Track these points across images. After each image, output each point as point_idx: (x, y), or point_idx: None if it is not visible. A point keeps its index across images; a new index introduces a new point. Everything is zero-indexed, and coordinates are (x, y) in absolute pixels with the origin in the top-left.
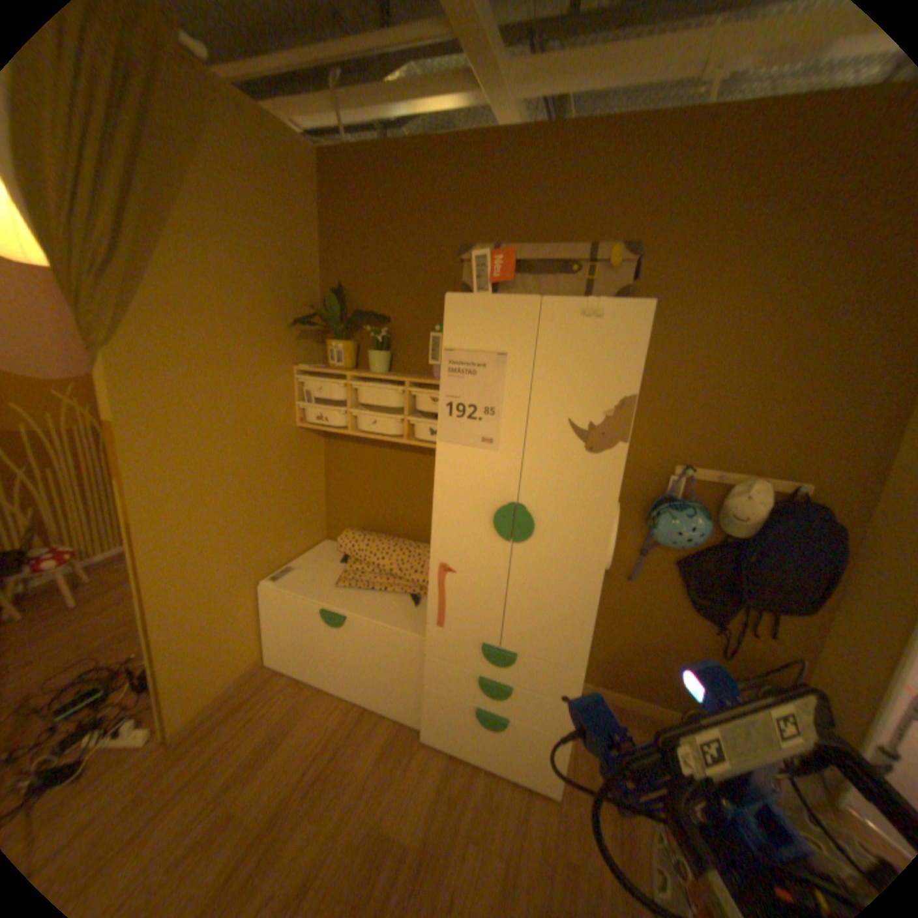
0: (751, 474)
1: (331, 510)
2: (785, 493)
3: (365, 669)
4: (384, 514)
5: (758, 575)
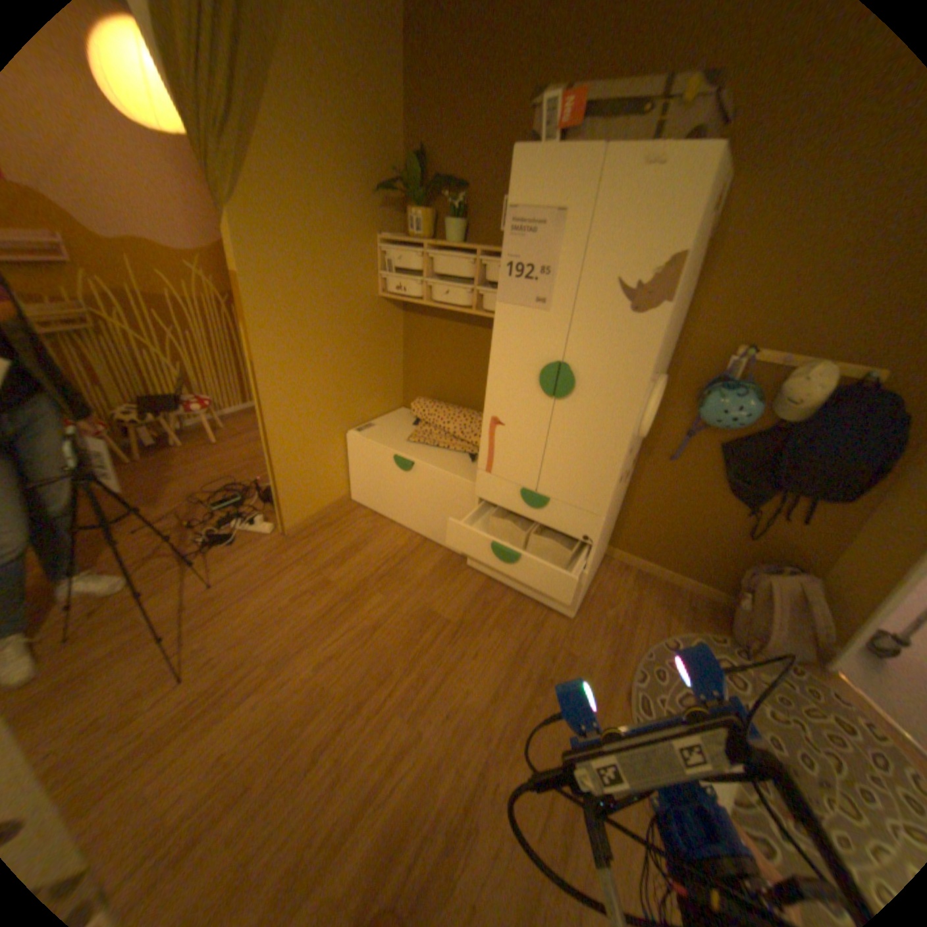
0: (819, 357)
1: (407, 381)
2: (853, 379)
3: (427, 506)
4: (452, 387)
5: (799, 460)
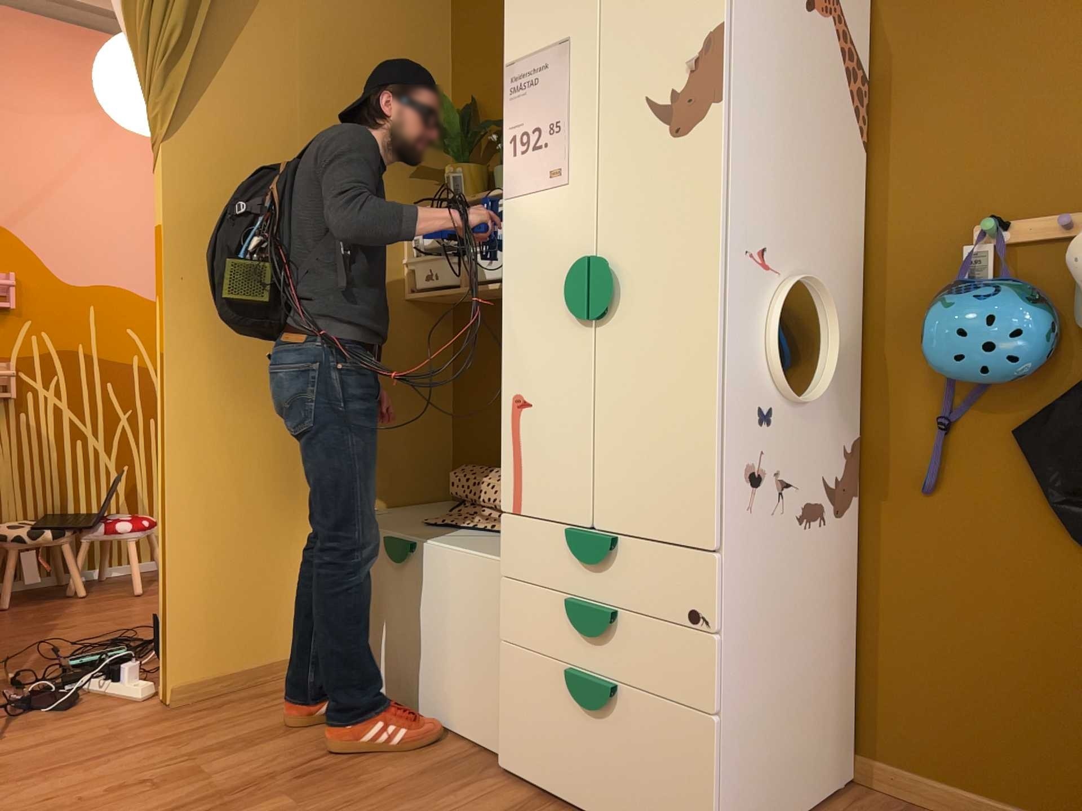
0: None
1: (455, 447)
2: None
3: (434, 640)
4: None
5: None
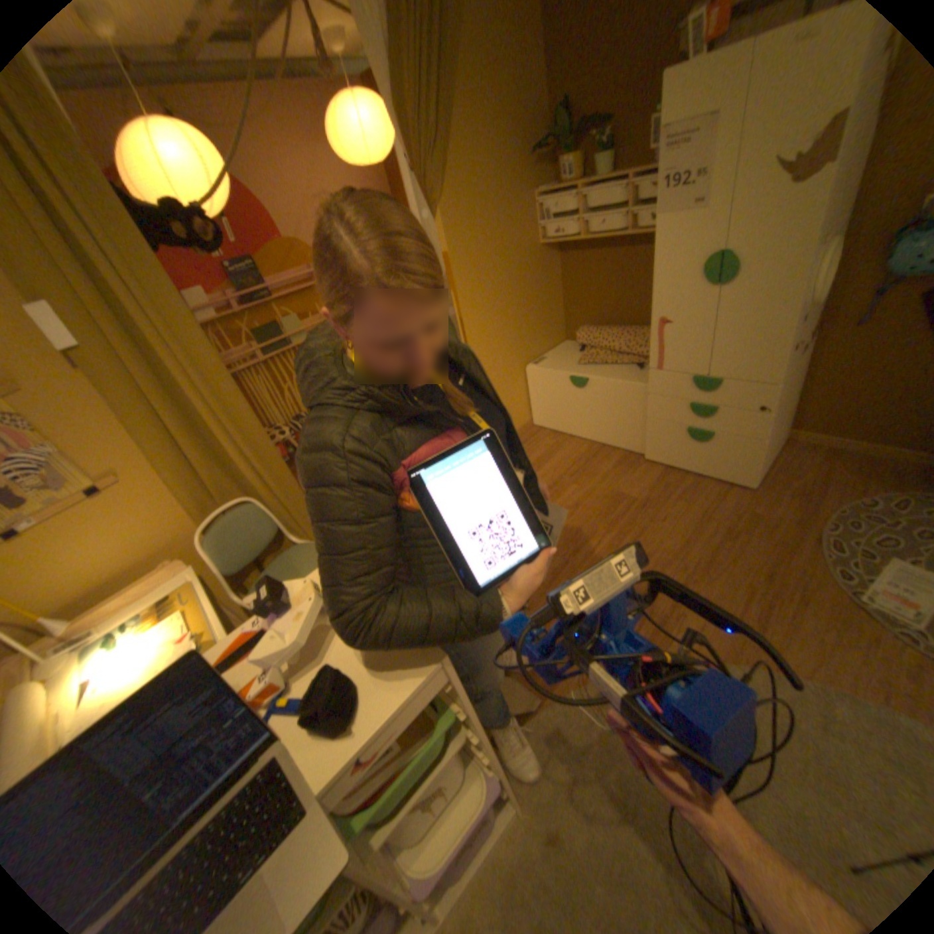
0: None
1: (567, 314)
2: None
3: (602, 414)
4: (611, 308)
5: None
